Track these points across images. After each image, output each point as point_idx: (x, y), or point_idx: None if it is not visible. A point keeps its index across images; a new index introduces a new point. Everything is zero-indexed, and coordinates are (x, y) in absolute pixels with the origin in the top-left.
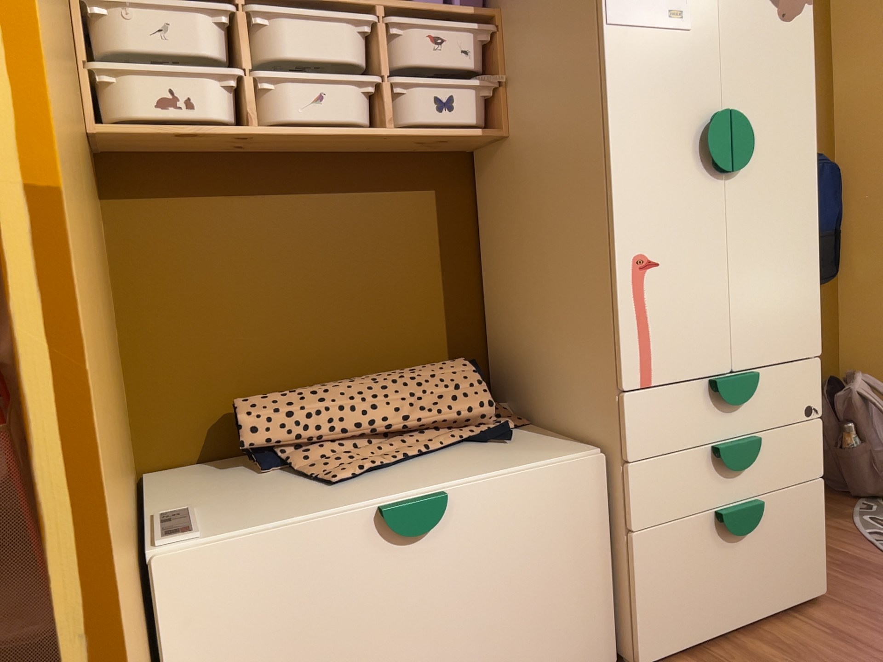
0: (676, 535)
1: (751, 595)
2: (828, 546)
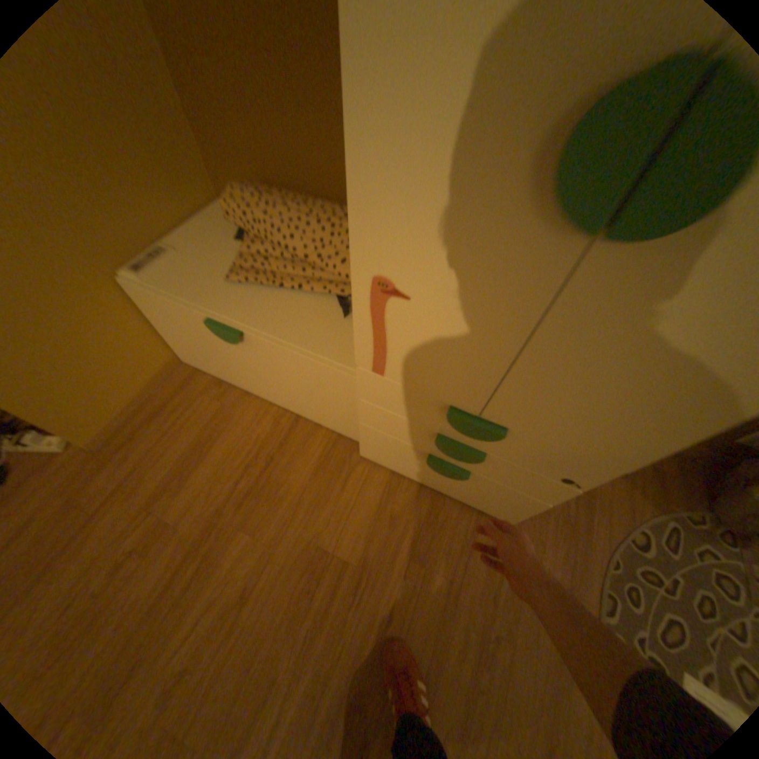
0: (391, 440)
1: (444, 487)
2: (588, 509)
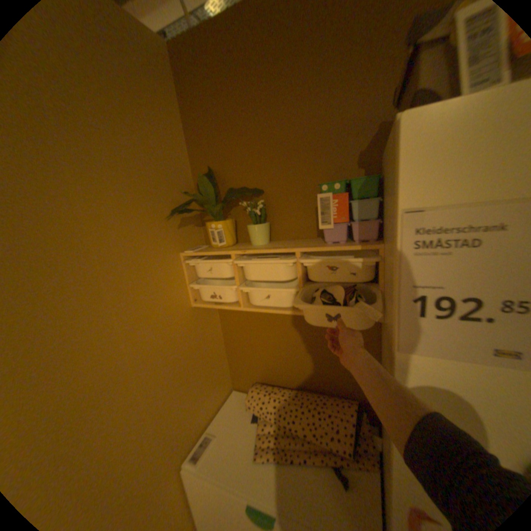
0: None
1: None
2: None
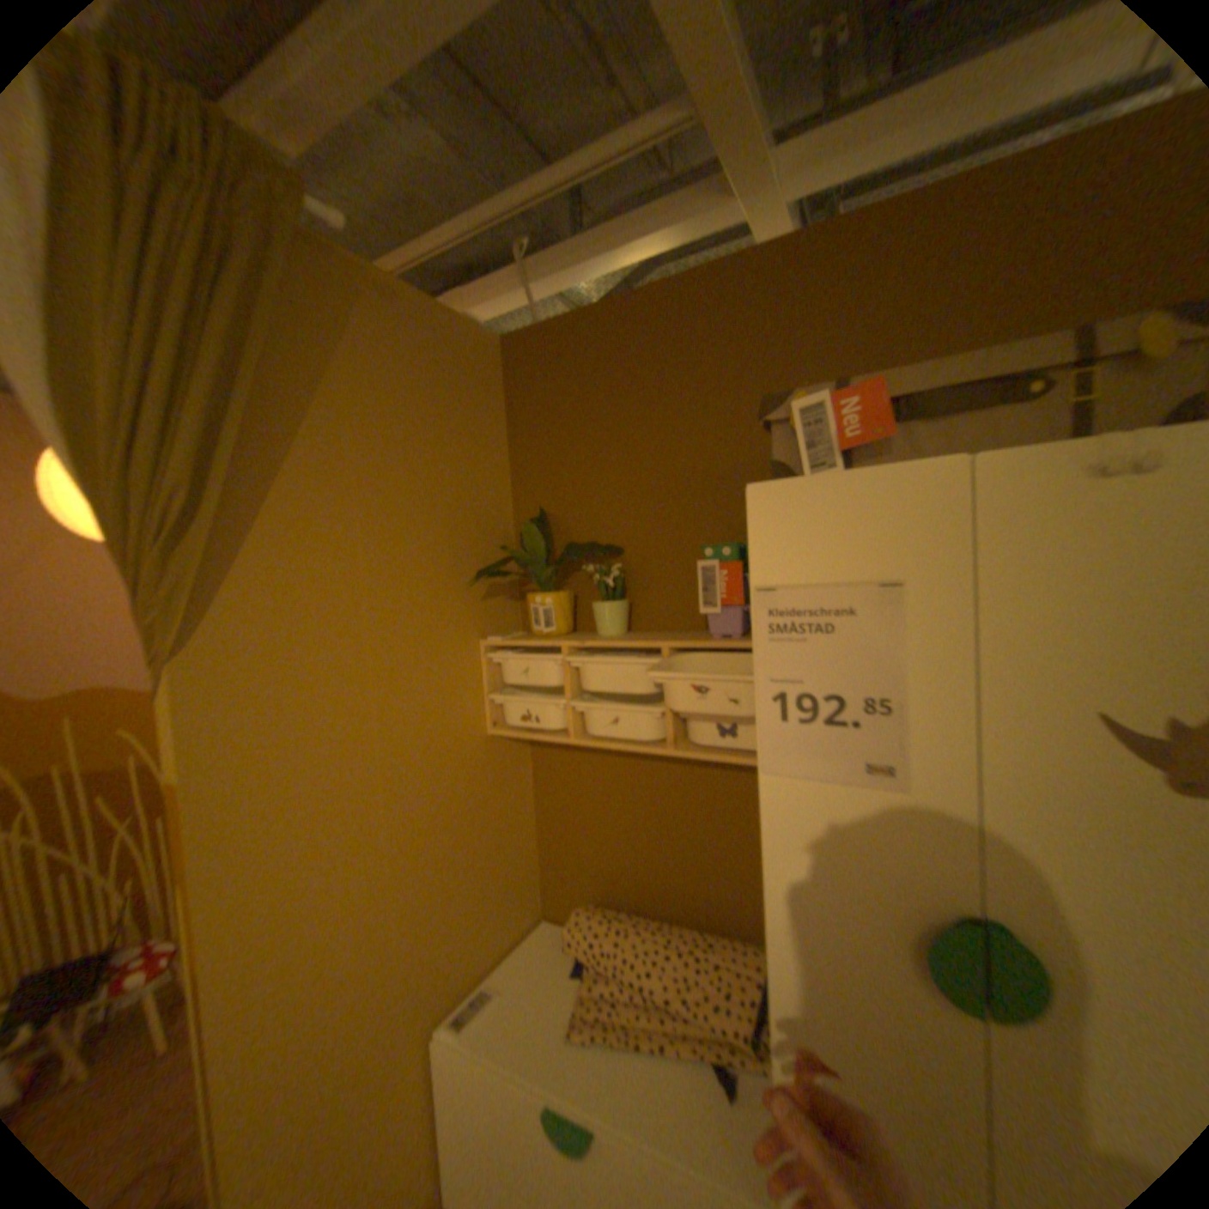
0: None
1: None
2: None
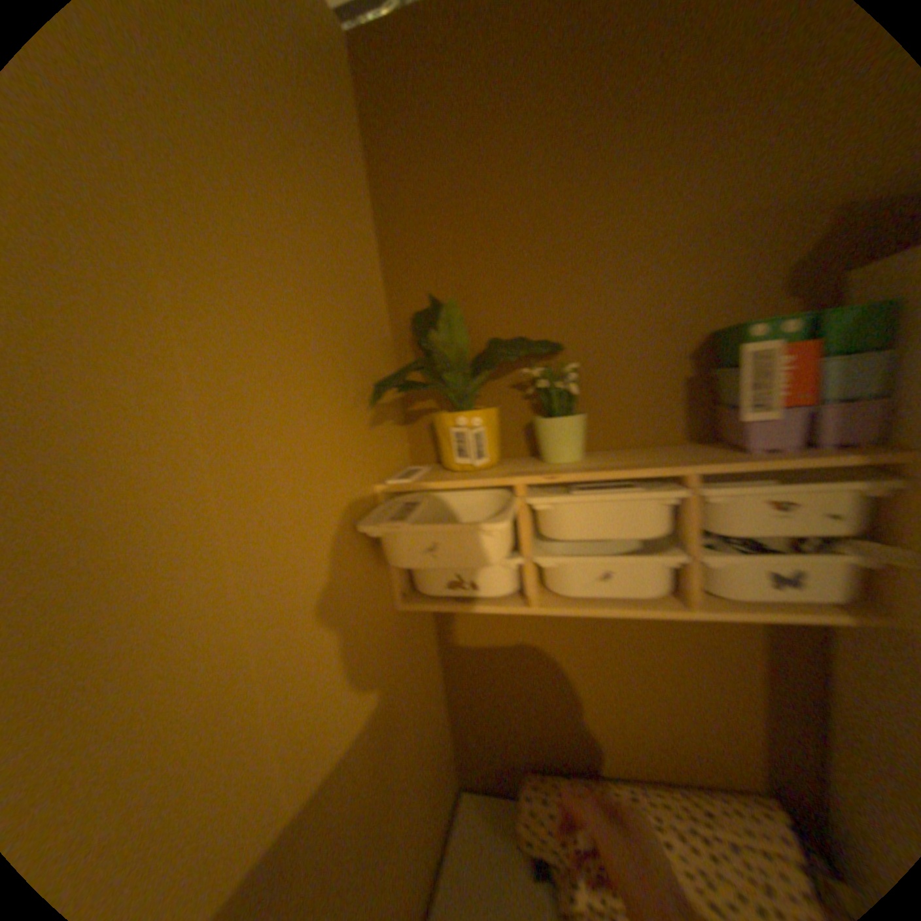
0: None
1: None
2: None
